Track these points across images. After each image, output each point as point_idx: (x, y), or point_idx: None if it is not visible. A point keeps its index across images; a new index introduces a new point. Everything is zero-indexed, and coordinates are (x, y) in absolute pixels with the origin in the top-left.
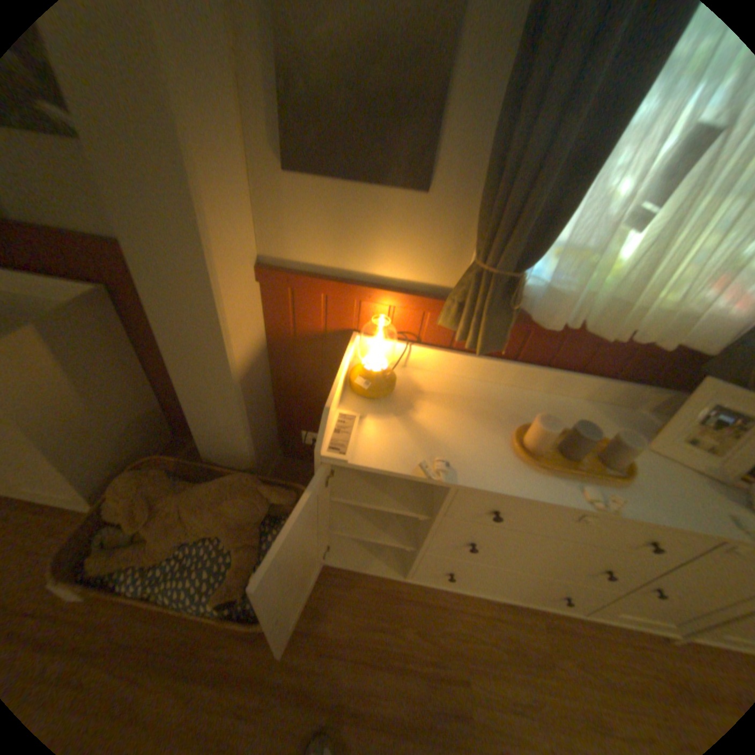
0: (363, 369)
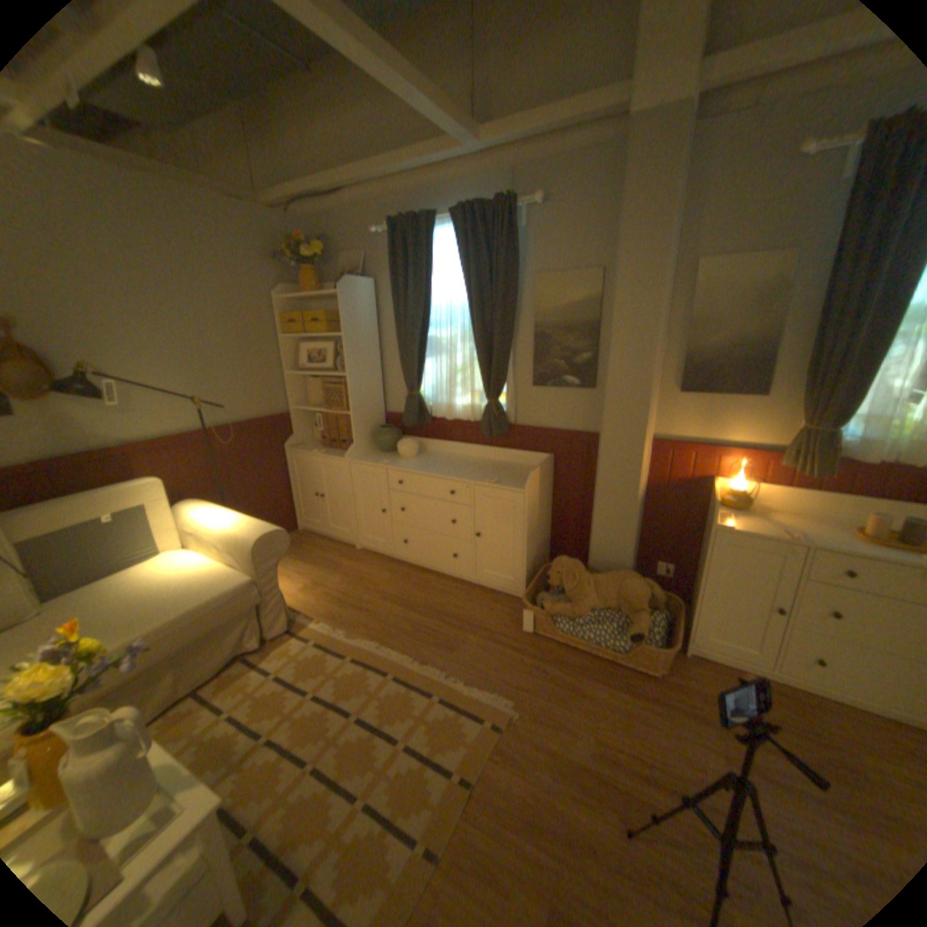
0: (728, 492)
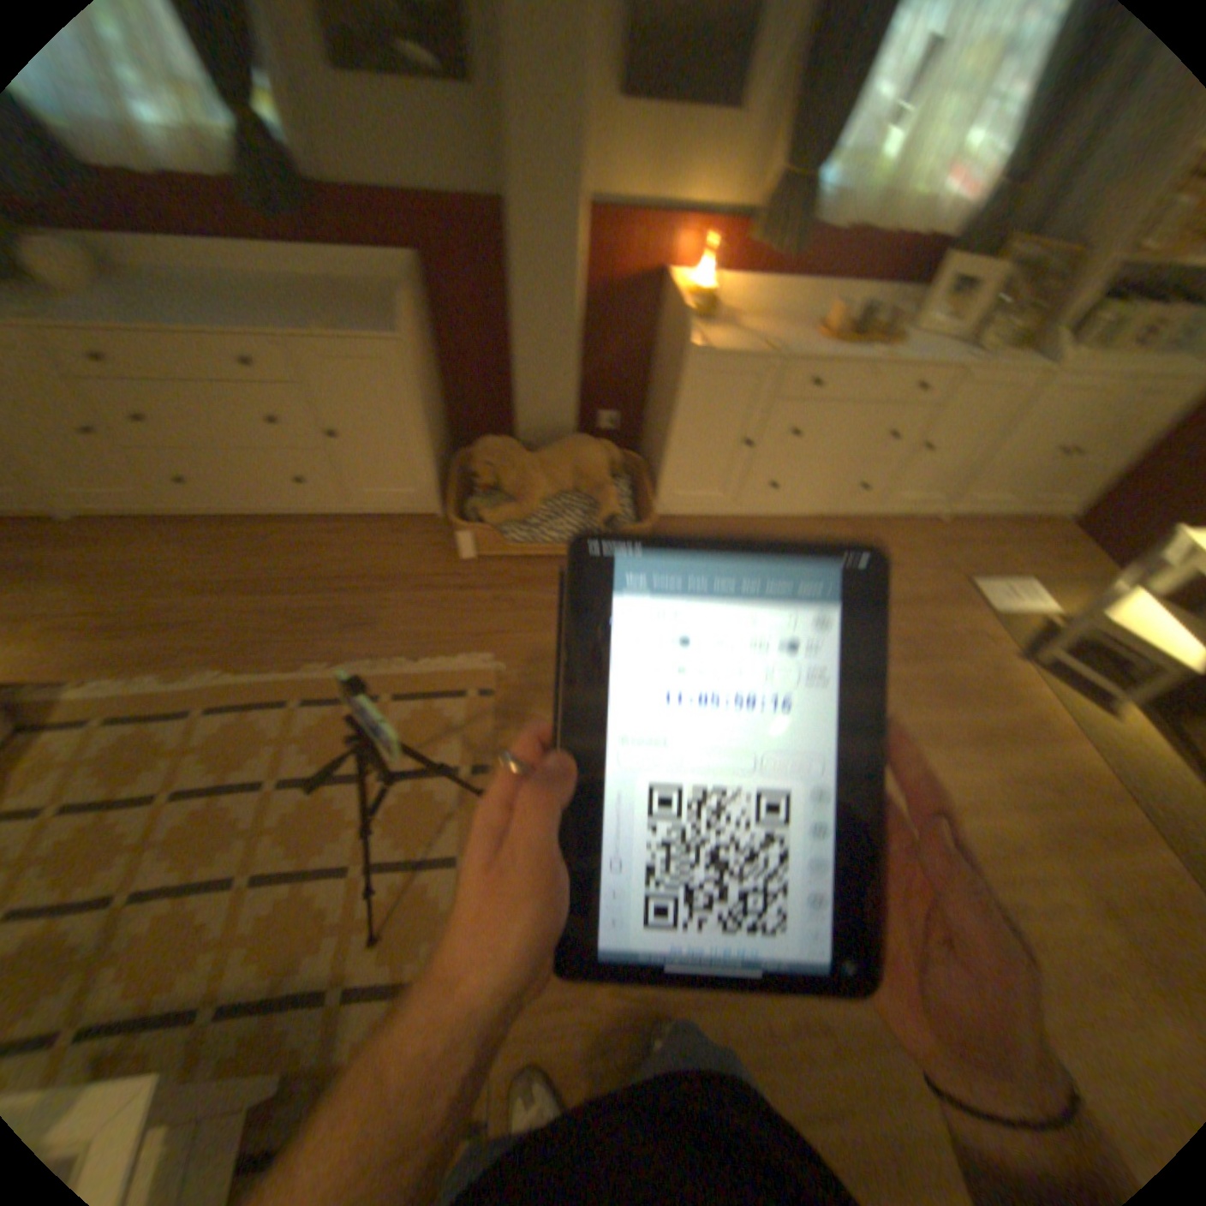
0: (694, 293)
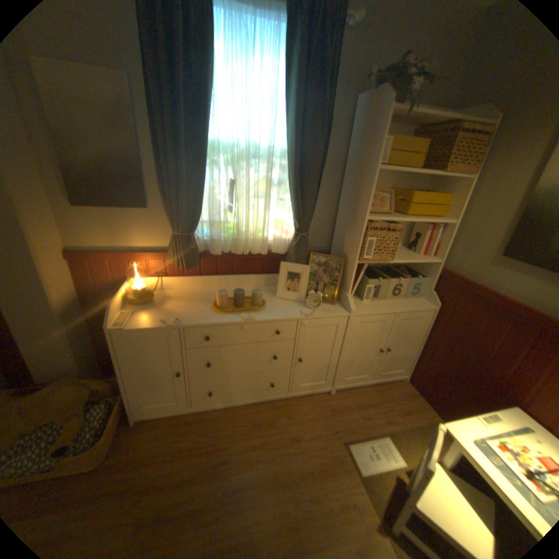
0: (133, 290)
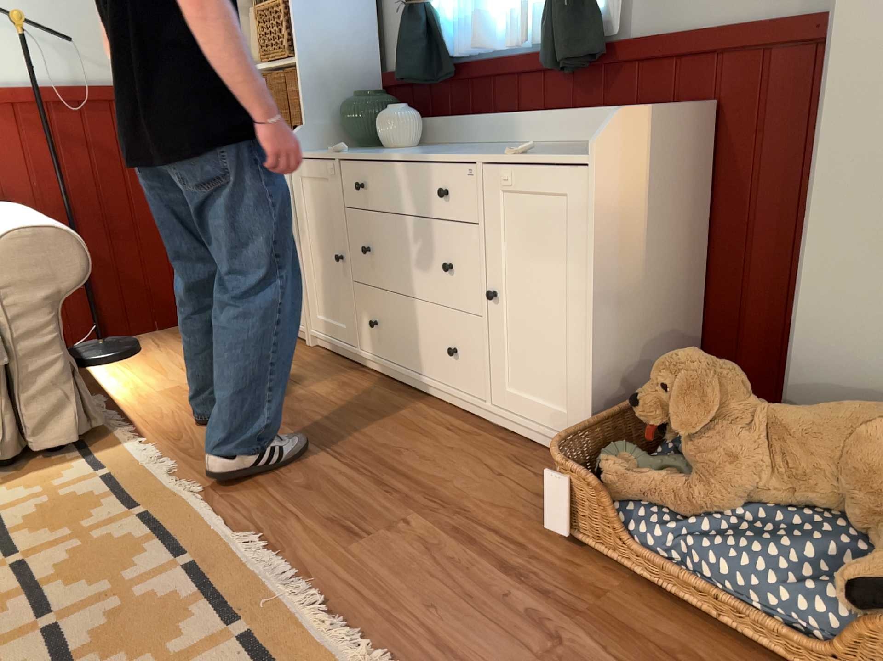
0: None
